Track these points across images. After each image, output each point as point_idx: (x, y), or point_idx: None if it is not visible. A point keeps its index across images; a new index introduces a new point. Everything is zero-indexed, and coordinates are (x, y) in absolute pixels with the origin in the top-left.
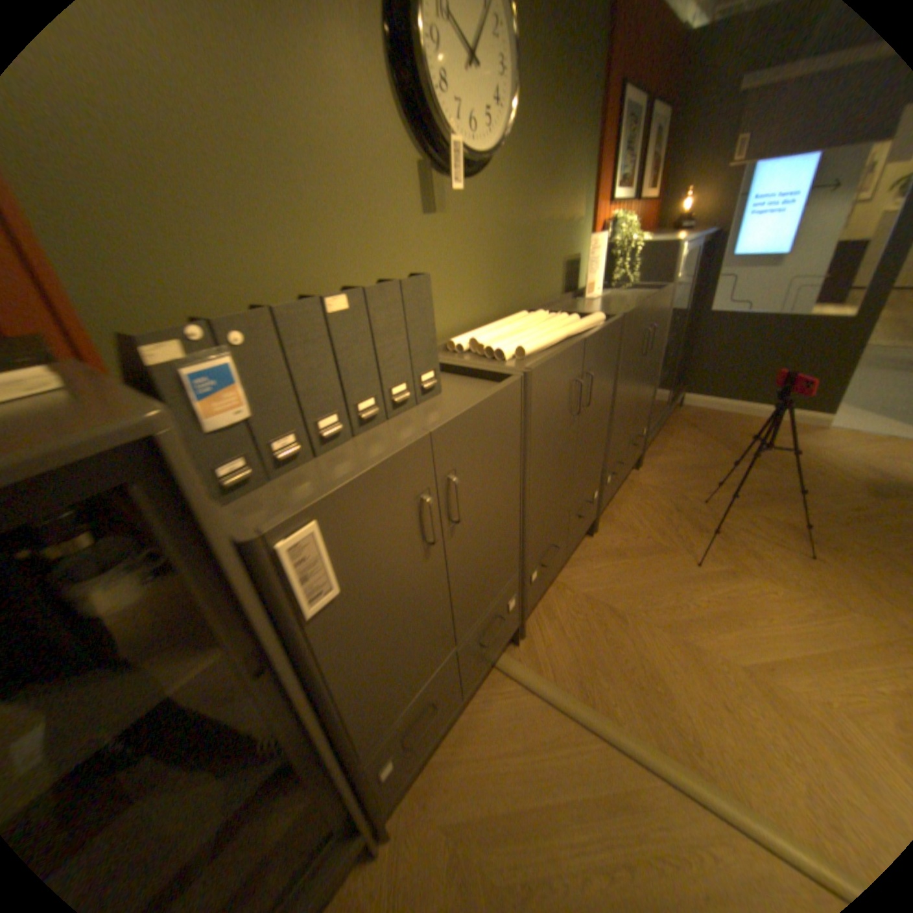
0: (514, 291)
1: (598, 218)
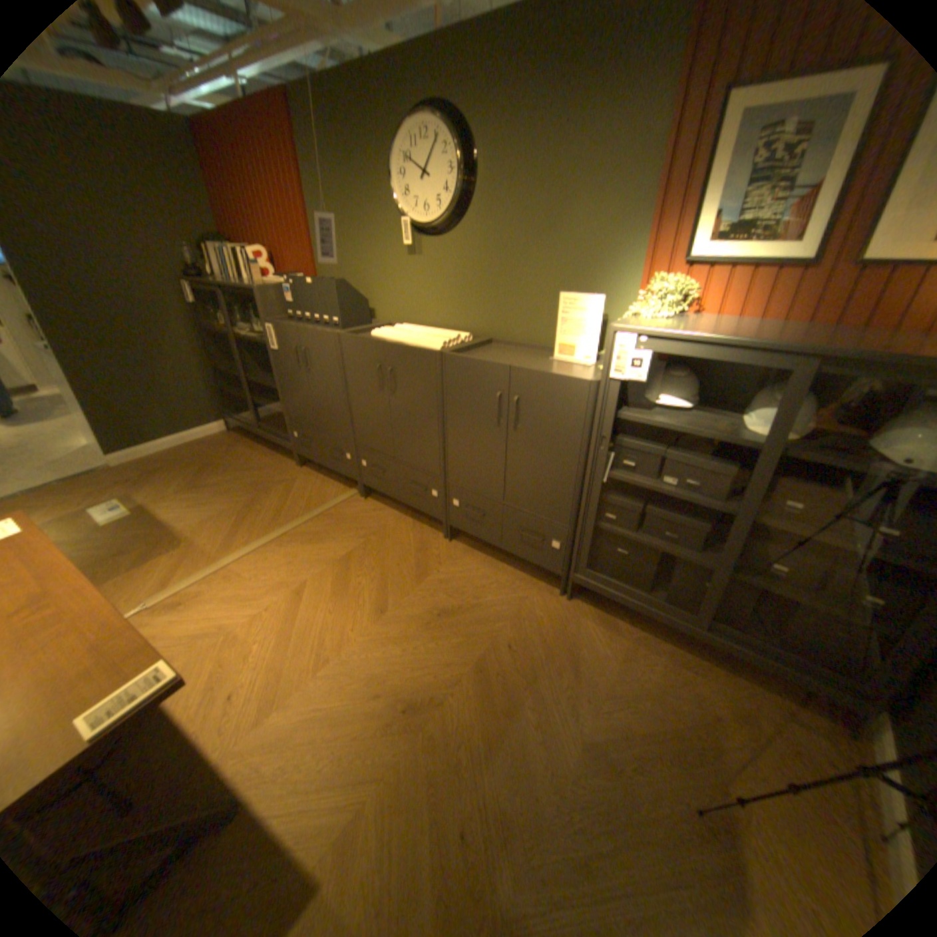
0: (483, 320)
1: (648, 280)
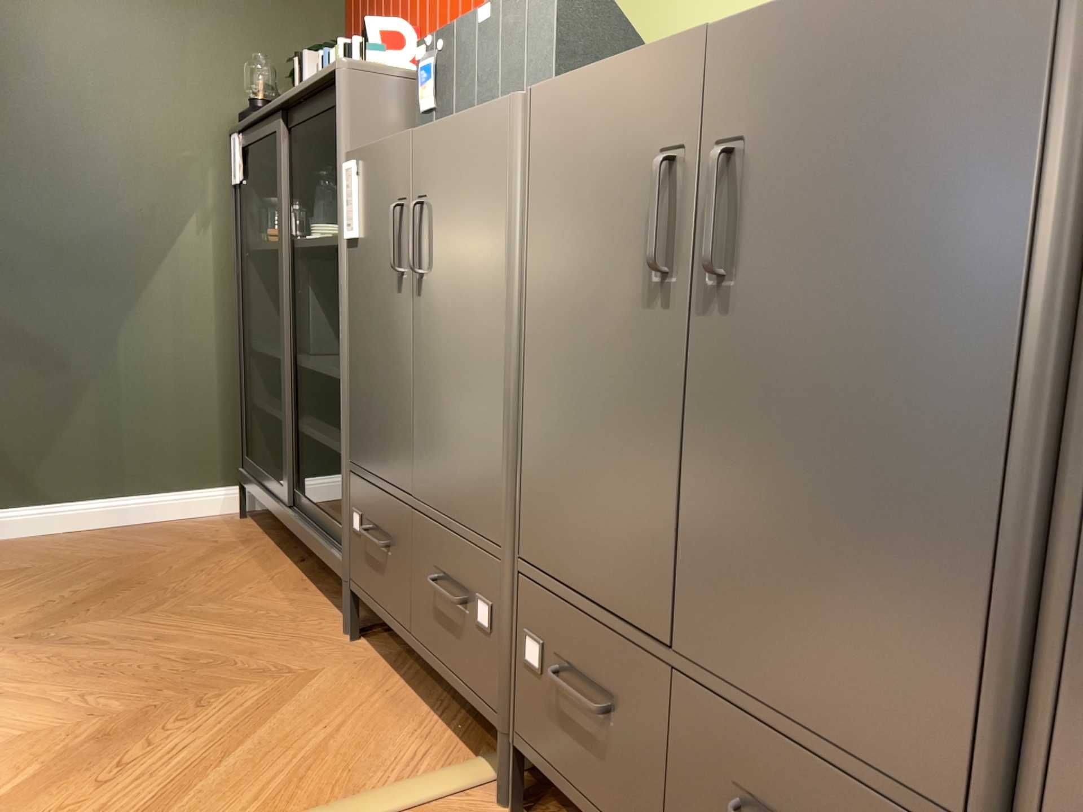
0: None
1: None
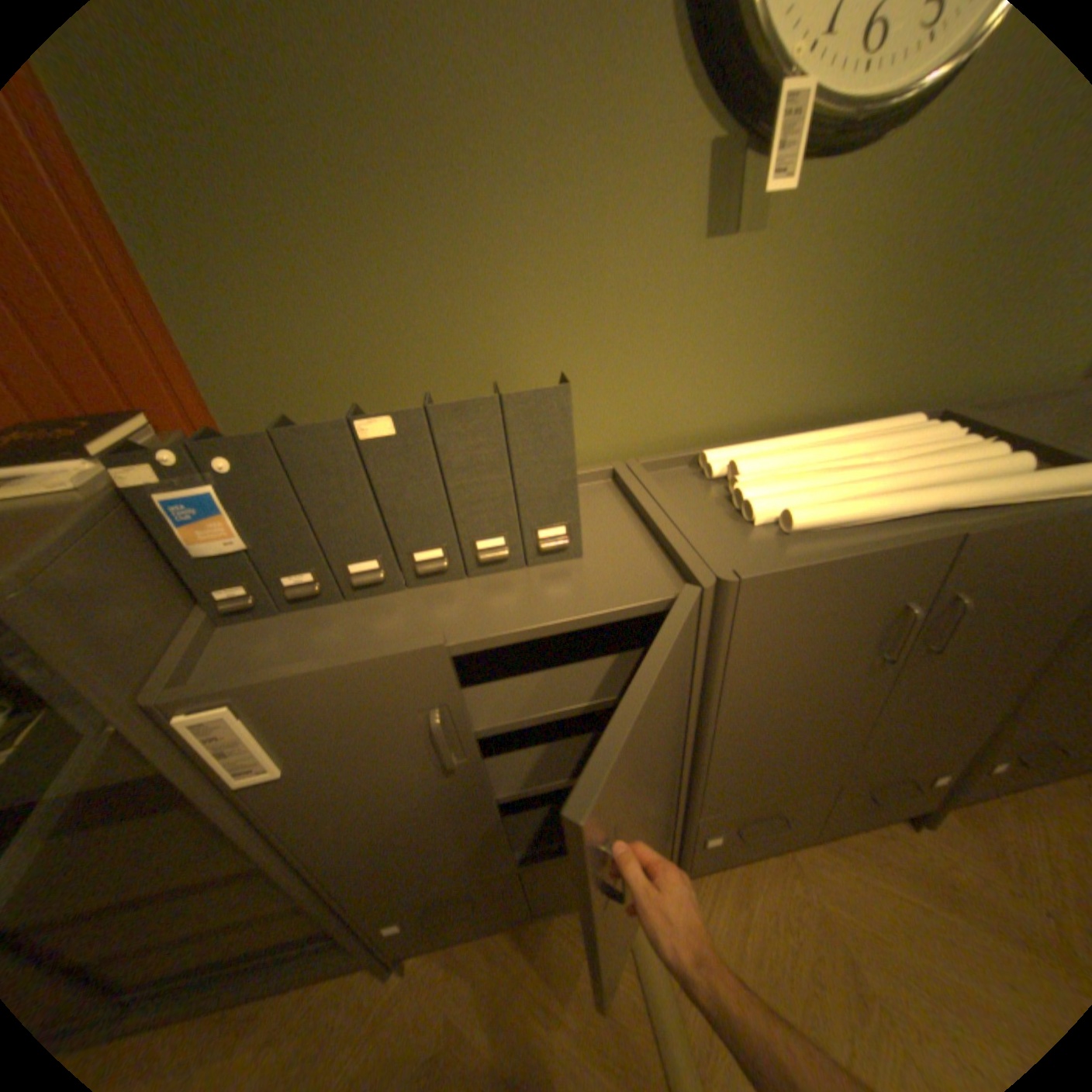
0: (921, 369)
1: None
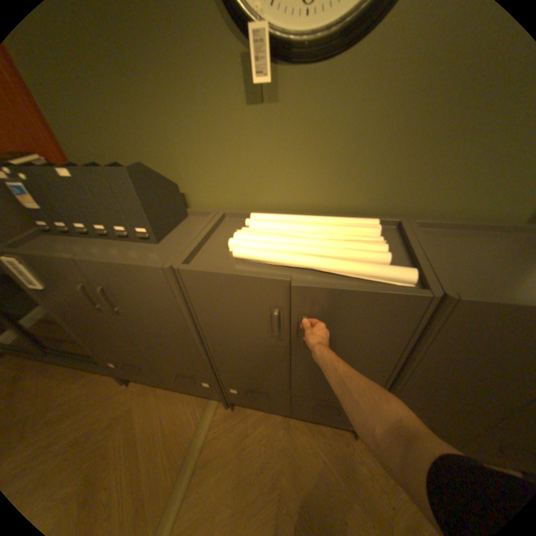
0: (392, 194)
1: None
